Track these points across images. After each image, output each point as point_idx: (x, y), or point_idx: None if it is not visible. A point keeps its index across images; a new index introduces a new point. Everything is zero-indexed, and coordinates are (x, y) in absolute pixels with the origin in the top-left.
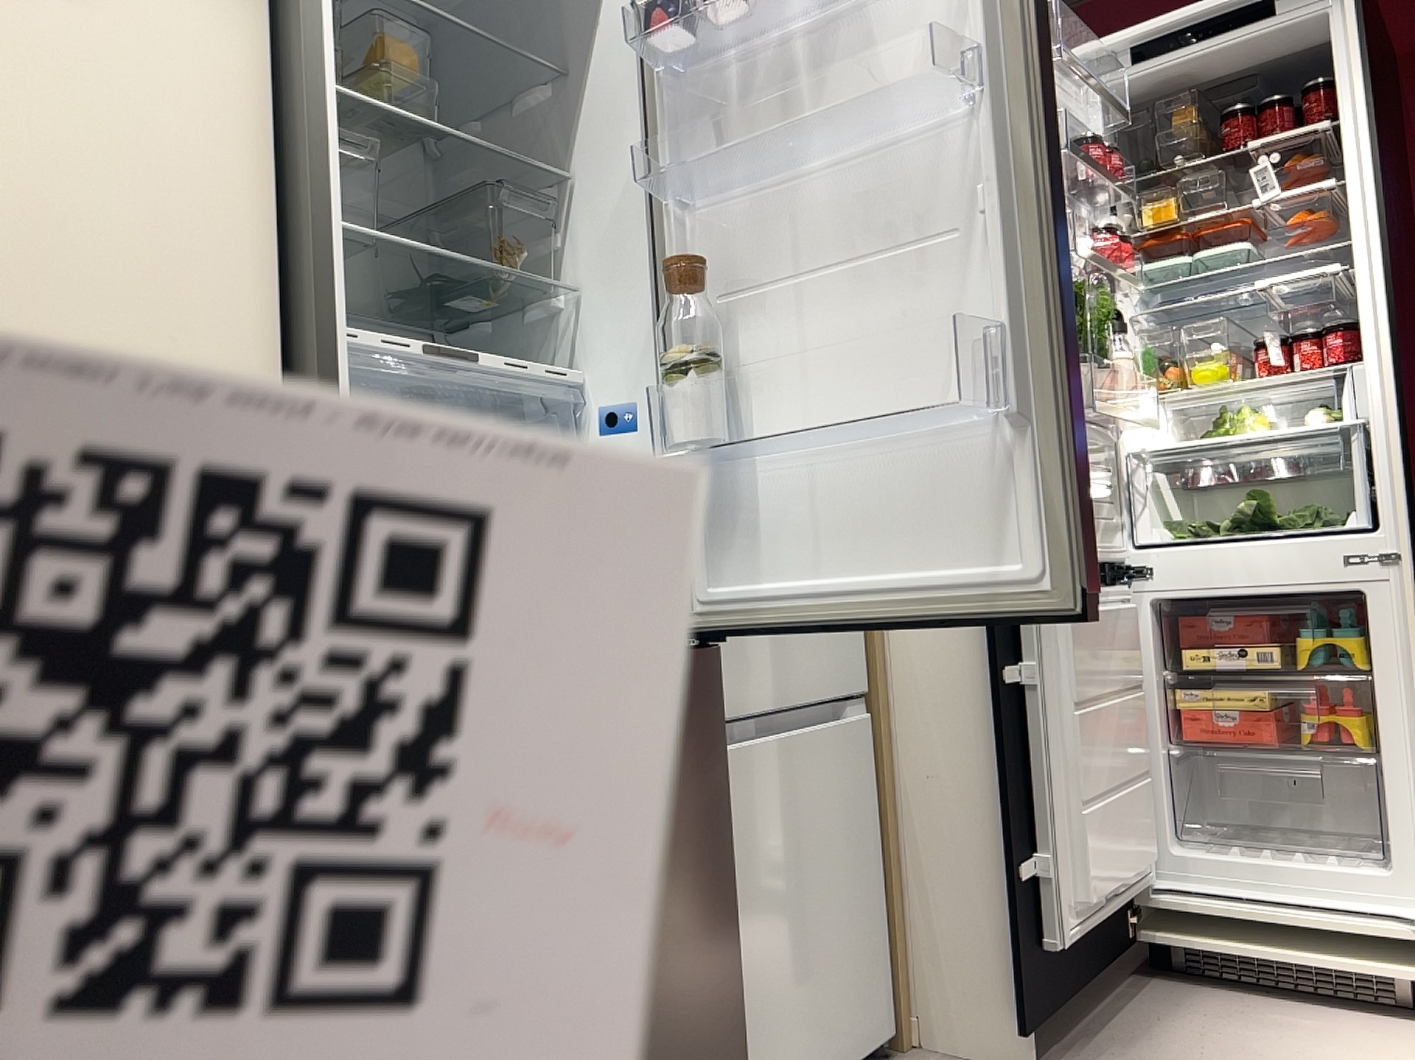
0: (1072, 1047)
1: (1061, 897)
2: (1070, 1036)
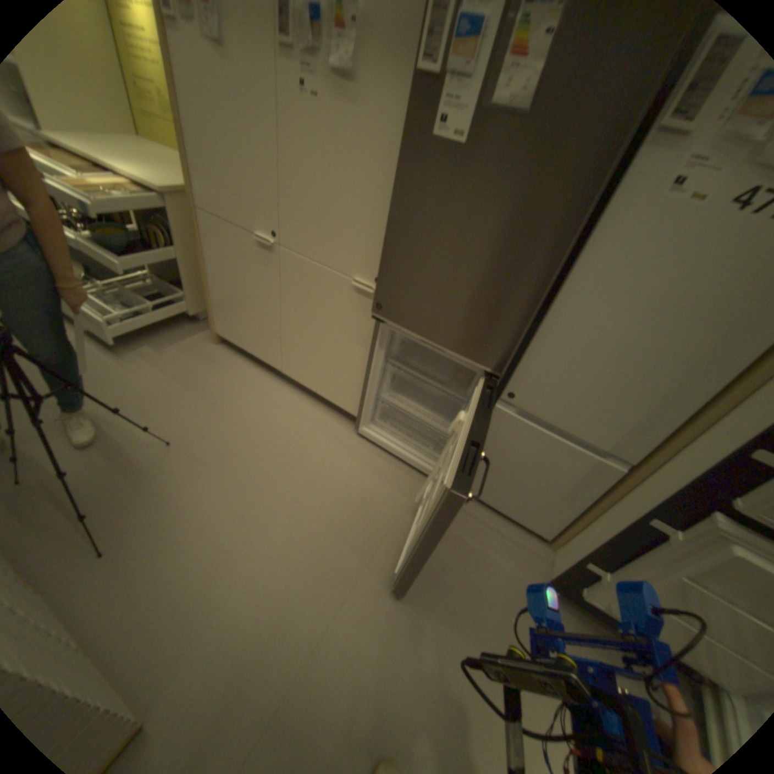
0: (580, 621)
1: (600, 592)
2: (591, 623)
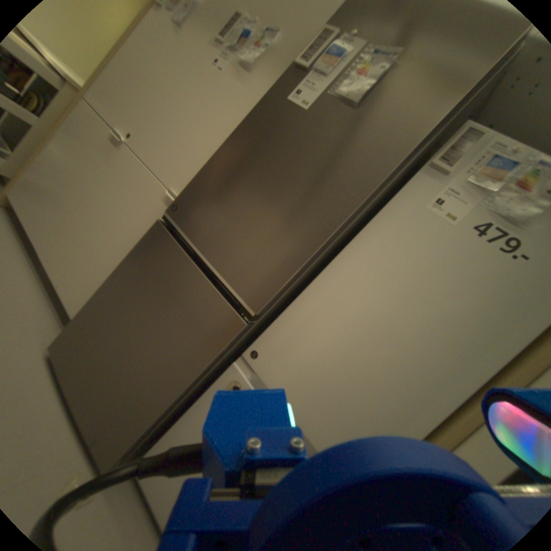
0: None
1: None
2: None
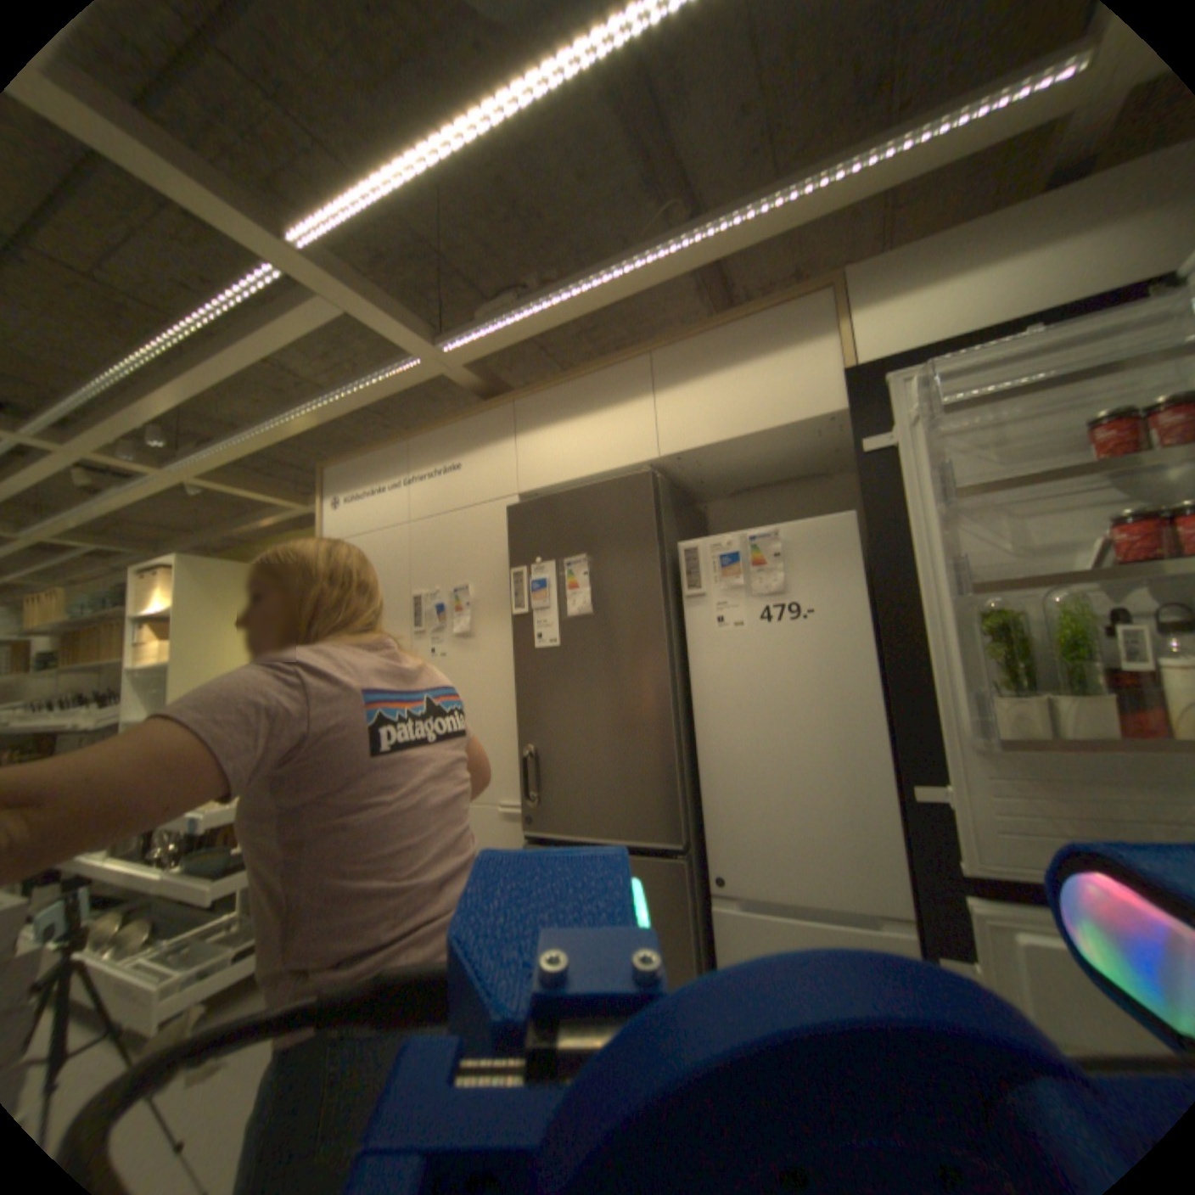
0: None
1: None
2: None
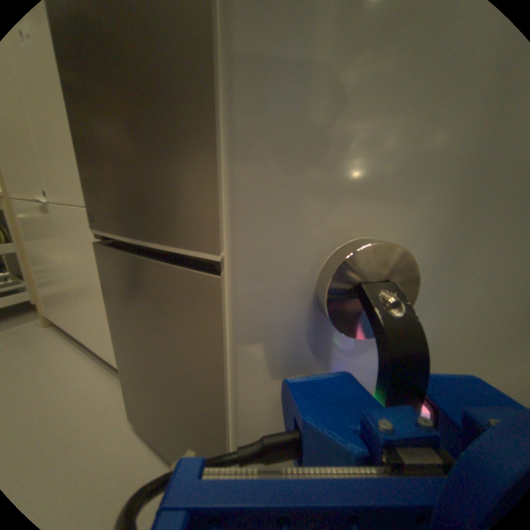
0: None
1: None
2: None
